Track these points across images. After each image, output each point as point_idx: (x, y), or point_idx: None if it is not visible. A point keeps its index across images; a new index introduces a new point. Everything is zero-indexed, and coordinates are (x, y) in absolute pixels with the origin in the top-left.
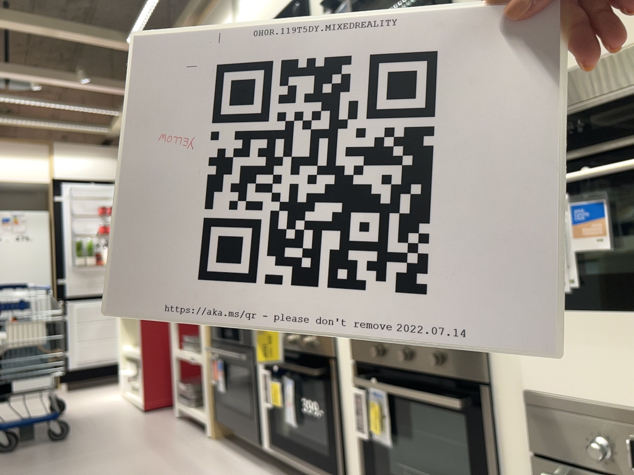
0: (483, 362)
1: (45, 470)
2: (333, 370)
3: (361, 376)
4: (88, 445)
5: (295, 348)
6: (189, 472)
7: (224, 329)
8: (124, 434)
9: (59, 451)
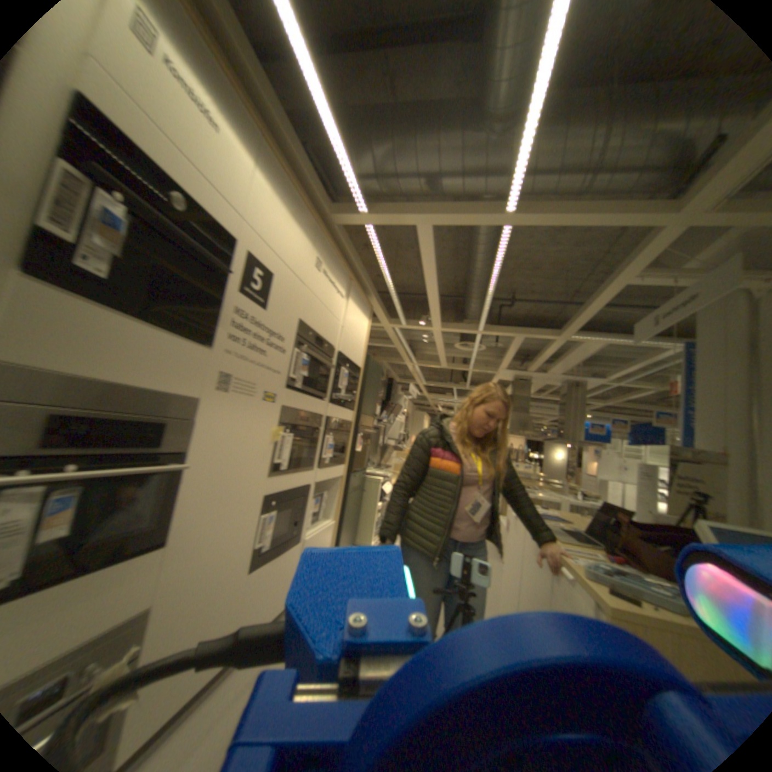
0: None
1: None
2: None
3: None
4: None
5: None
6: None
7: None
8: None
9: None
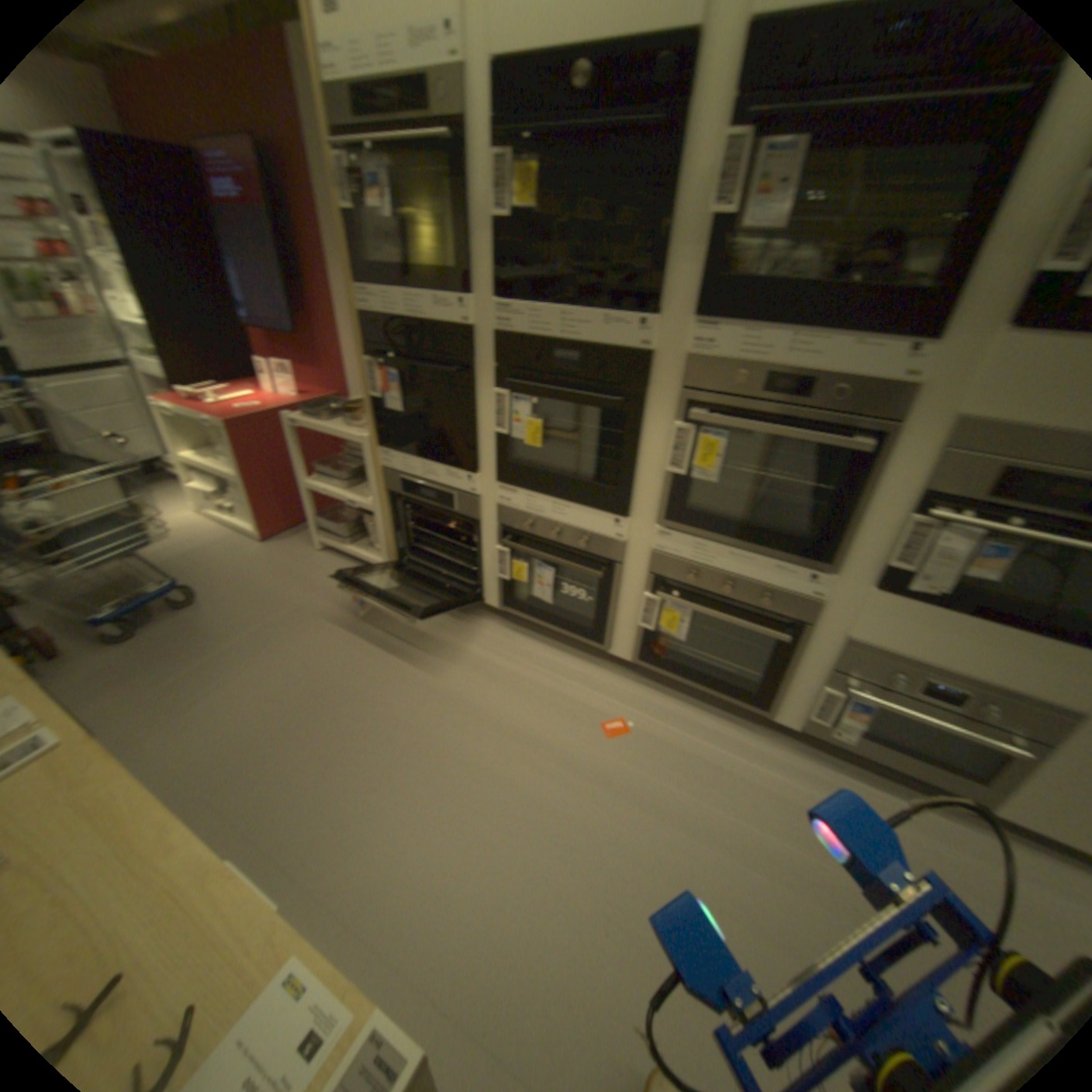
0: (814, 611)
1: (218, 662)
2: (615, 573)
3: (656, 586)
4: (235, 610)
5: (557, 541)
6: (409, 636)
7: (417, 489)
8: (270, 587)
9: (204, 628)
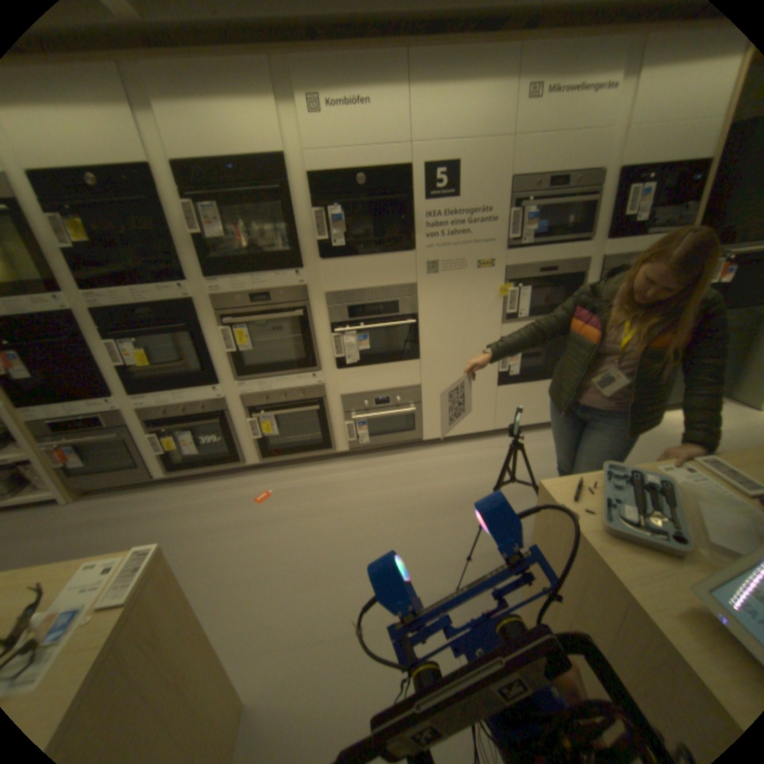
0: (323, 391)
1: None
2: (227, 416)
3: (251, 413)
4: None
5: (185, 414)
6: (101, 525)
7: (67, 424)
8: None
9: None
